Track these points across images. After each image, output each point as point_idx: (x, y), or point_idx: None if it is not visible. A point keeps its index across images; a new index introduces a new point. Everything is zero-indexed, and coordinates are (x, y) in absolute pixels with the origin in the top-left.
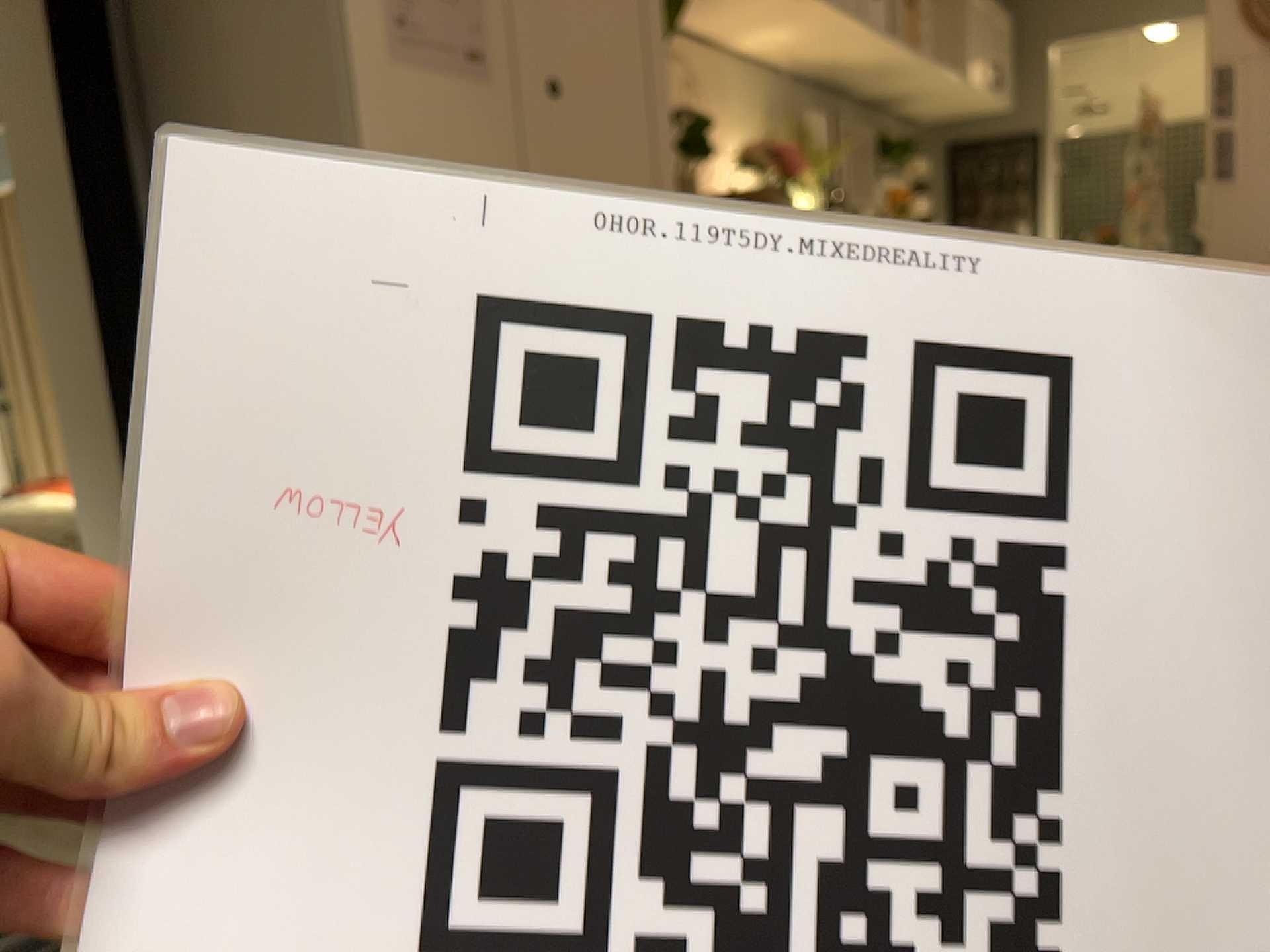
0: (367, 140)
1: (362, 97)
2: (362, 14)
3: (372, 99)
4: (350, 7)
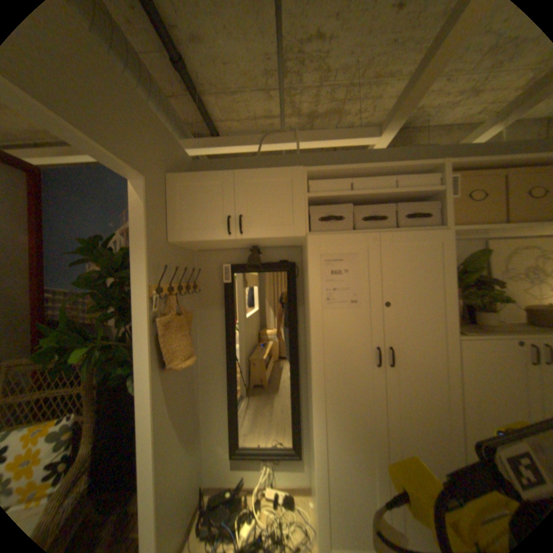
0: (311, 329)
1: (311, 320)
2: (314, 302)
3: (315, 320)
4: (310, 301)
